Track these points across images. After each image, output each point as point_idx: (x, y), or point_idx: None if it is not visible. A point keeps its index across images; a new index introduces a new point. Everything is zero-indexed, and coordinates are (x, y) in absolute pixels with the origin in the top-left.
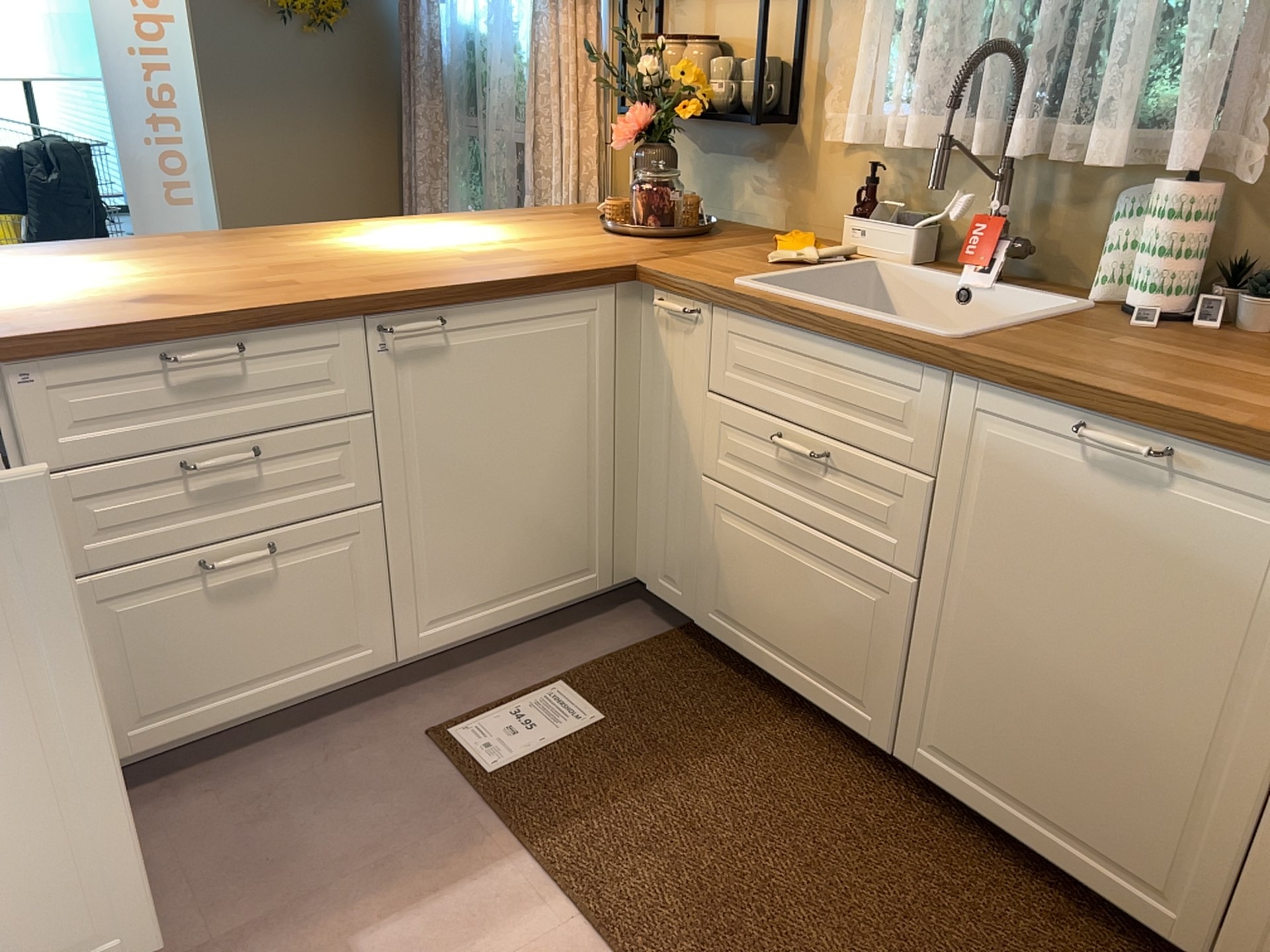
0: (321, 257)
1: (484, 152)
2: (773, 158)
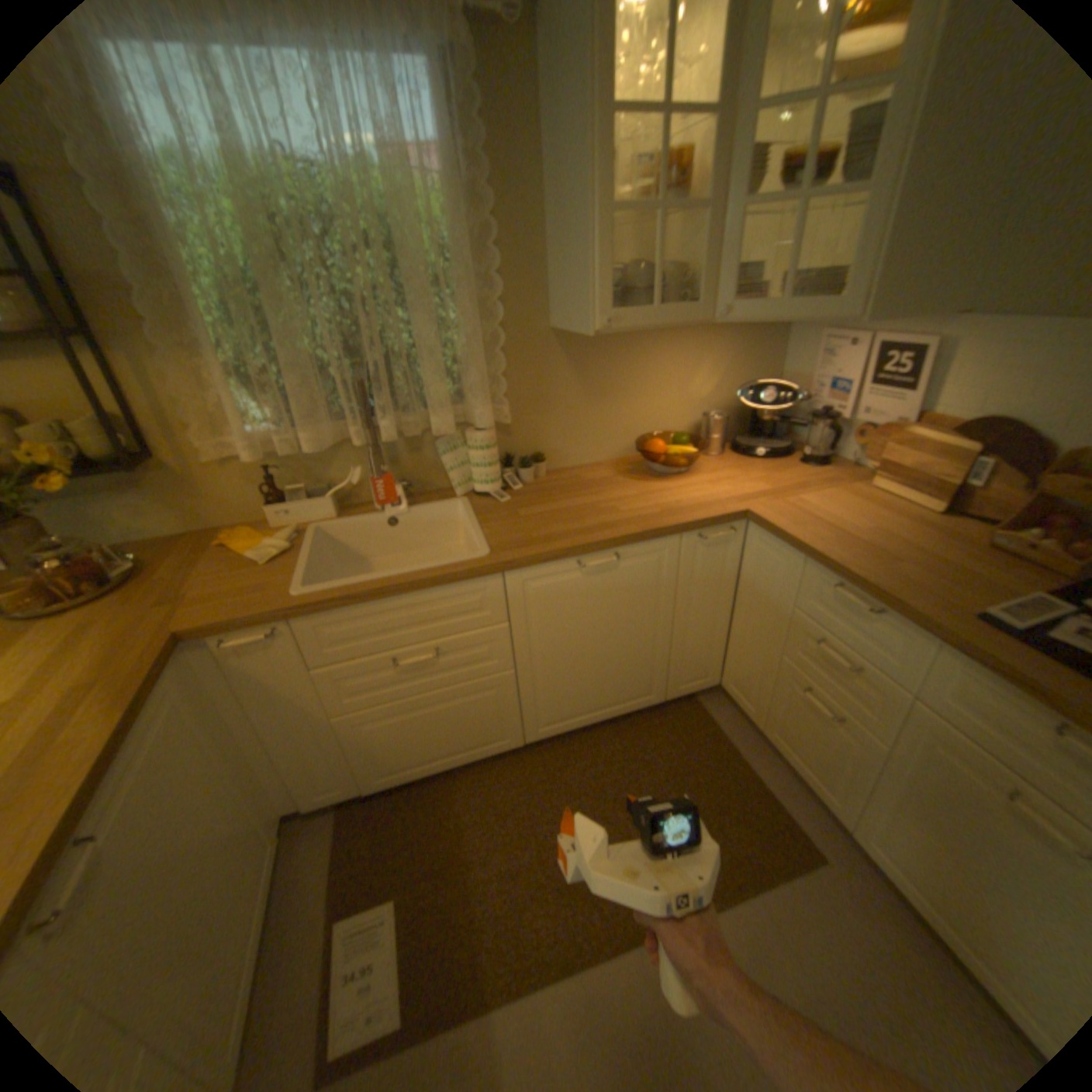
0: None
1: None
2: (140, 483)
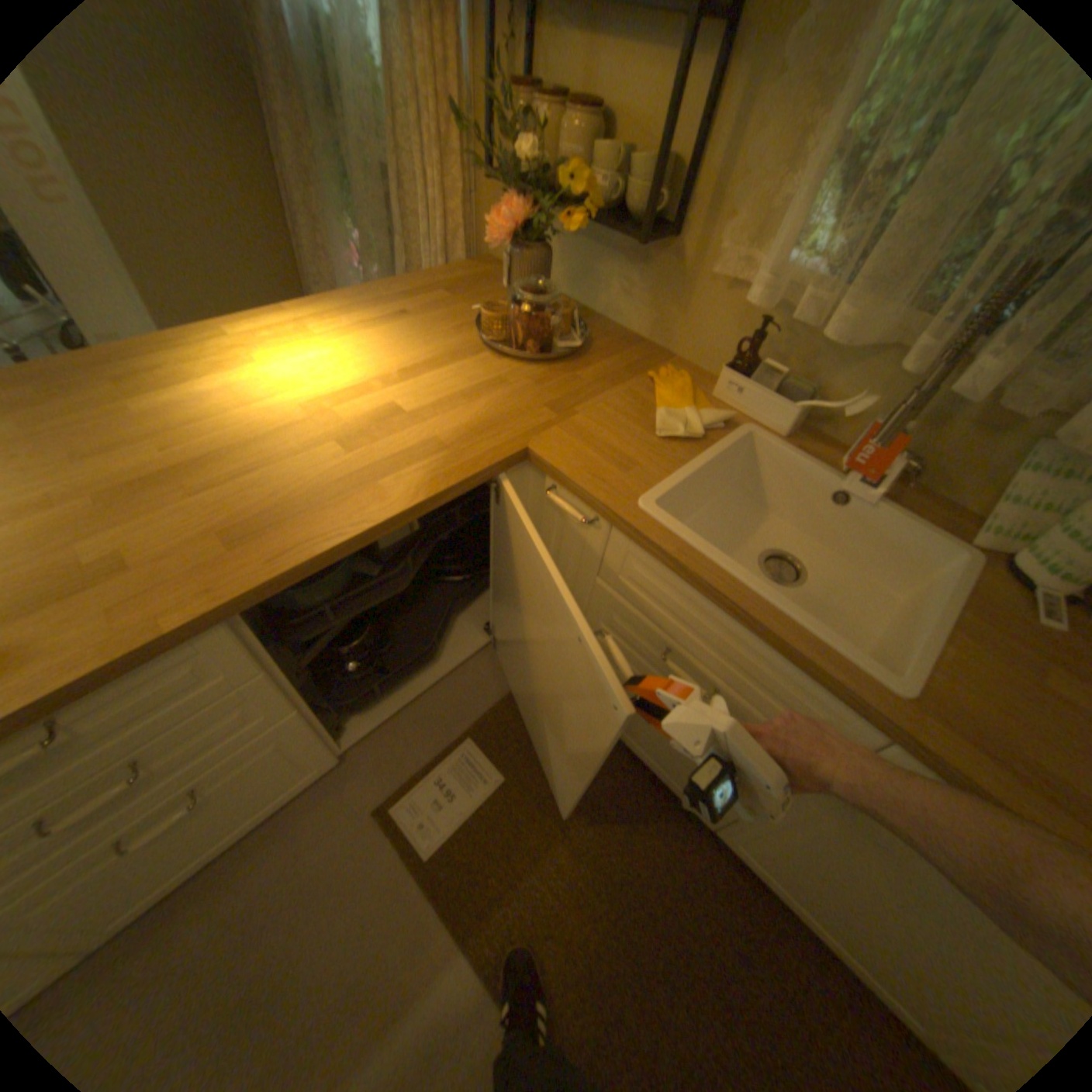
0: (165, 448)
1: (349, 165)
2: (650, 262)
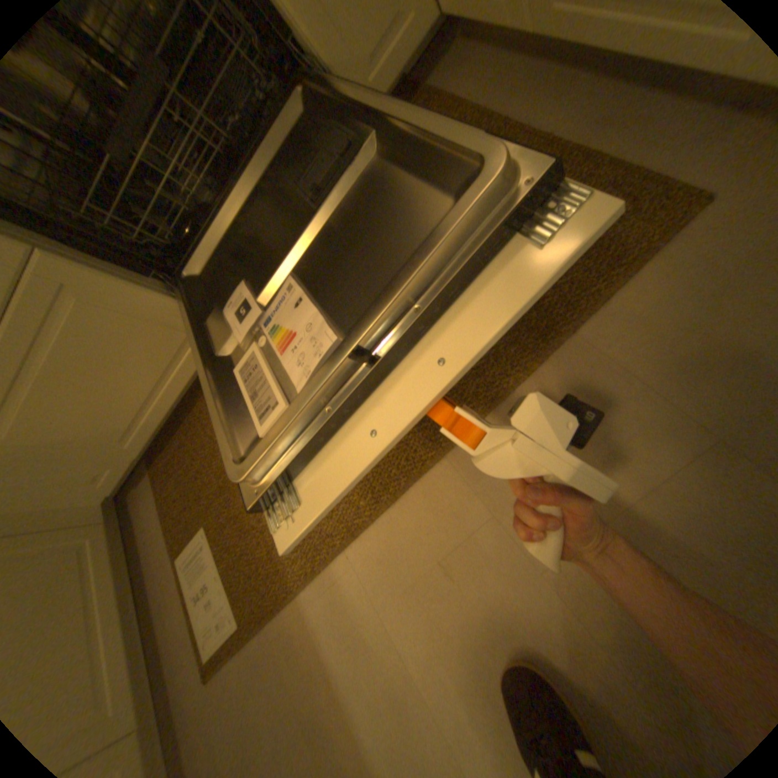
0: None
1: None
2: None
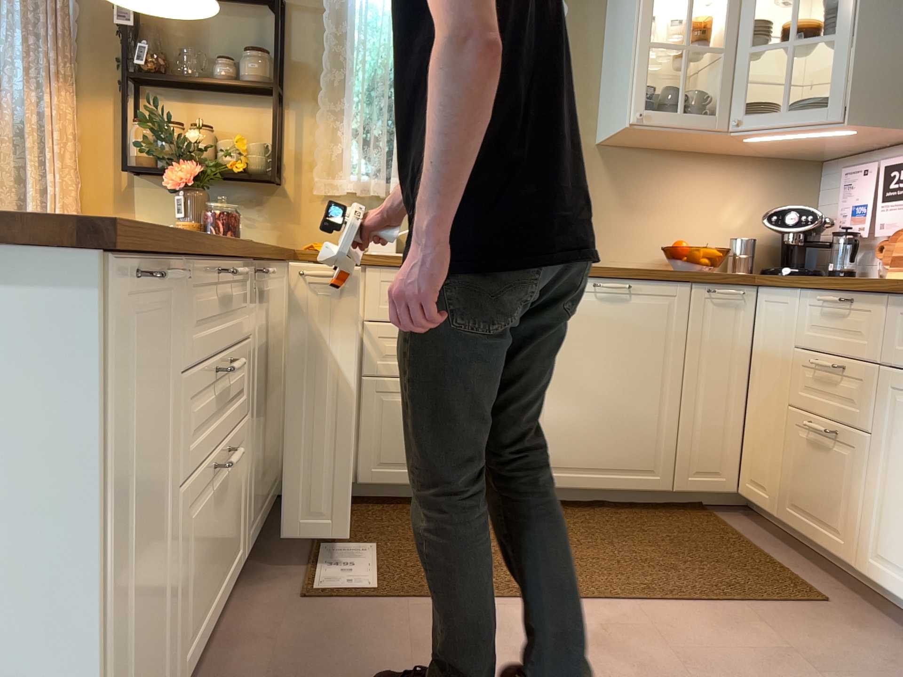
0: None
1: None
2: (265, 204)
